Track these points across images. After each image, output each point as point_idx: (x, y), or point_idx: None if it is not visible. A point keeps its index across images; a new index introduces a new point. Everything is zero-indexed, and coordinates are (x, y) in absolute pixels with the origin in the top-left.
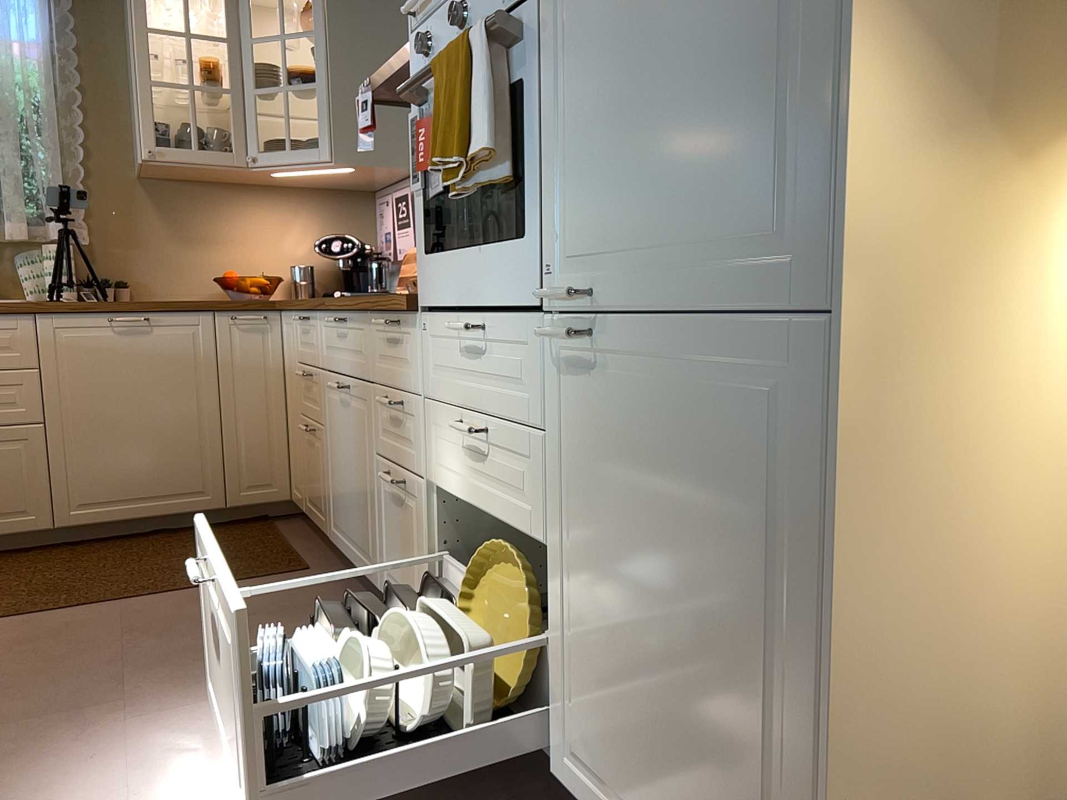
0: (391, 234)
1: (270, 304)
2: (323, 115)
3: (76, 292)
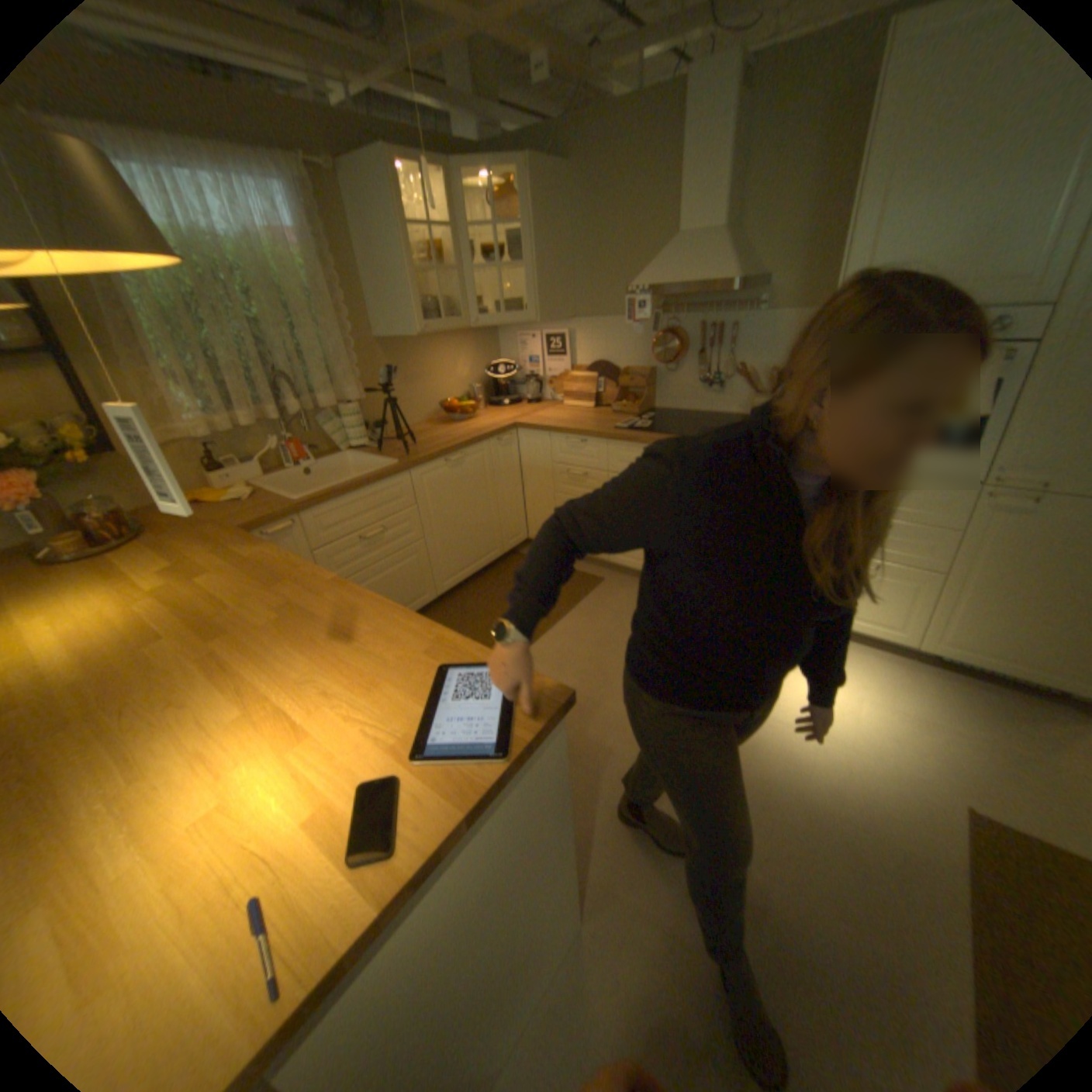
0: (540, 360)
1: (513, 426)
2: (528, 287)
3: (367, 438)
